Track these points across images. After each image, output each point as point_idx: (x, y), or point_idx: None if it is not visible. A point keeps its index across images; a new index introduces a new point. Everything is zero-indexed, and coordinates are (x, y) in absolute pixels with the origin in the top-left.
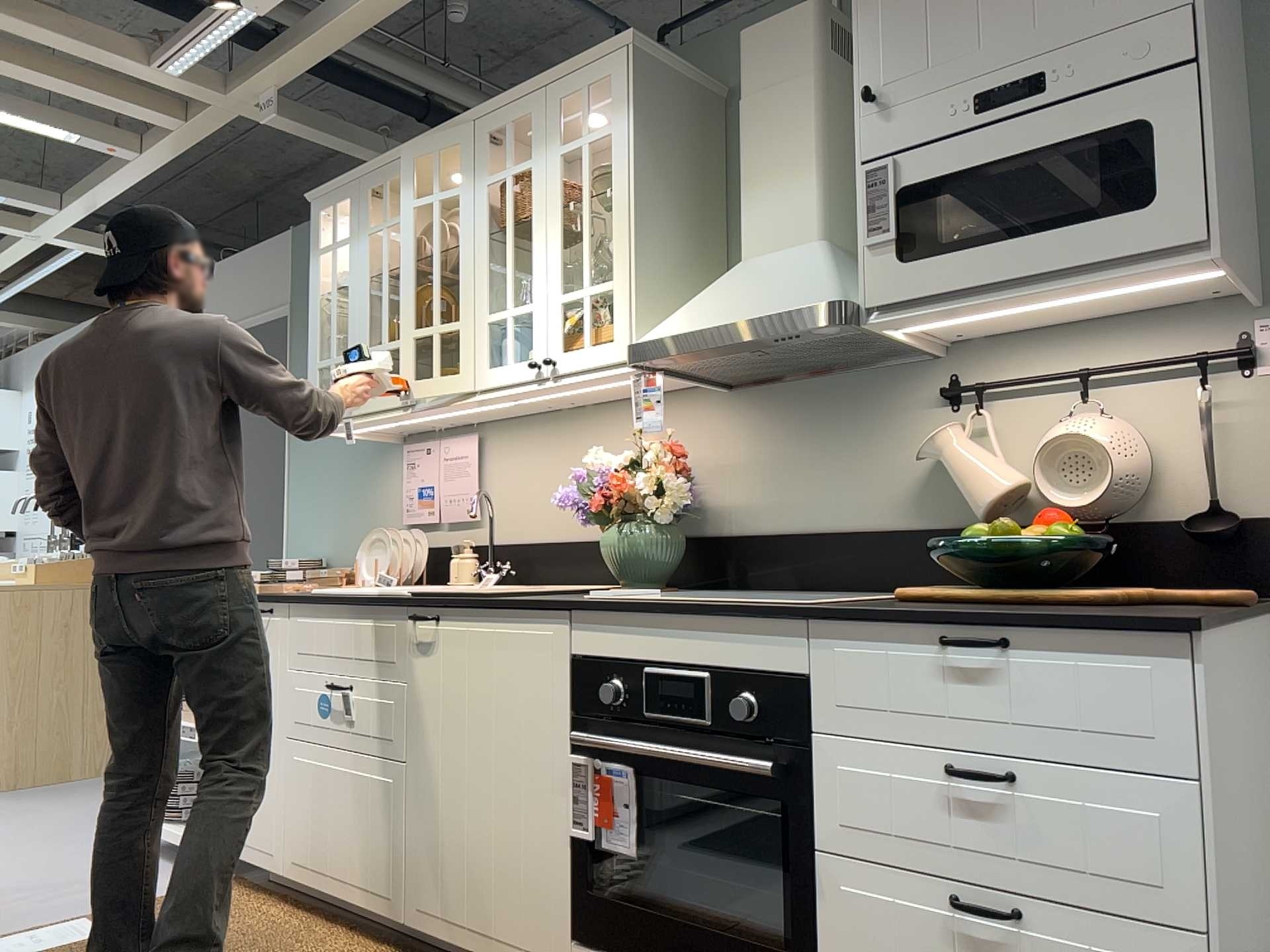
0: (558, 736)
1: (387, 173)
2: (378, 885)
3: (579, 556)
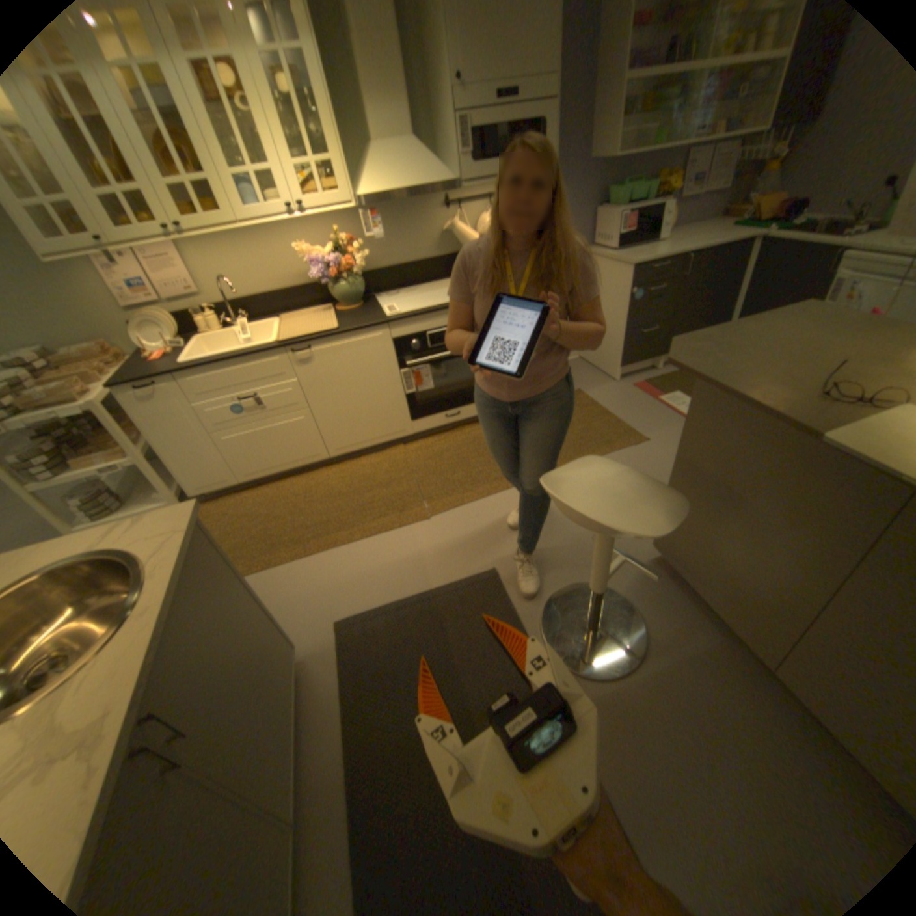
0: (392, 367)
1: None
2: (310, 454)
3: (285, 297)
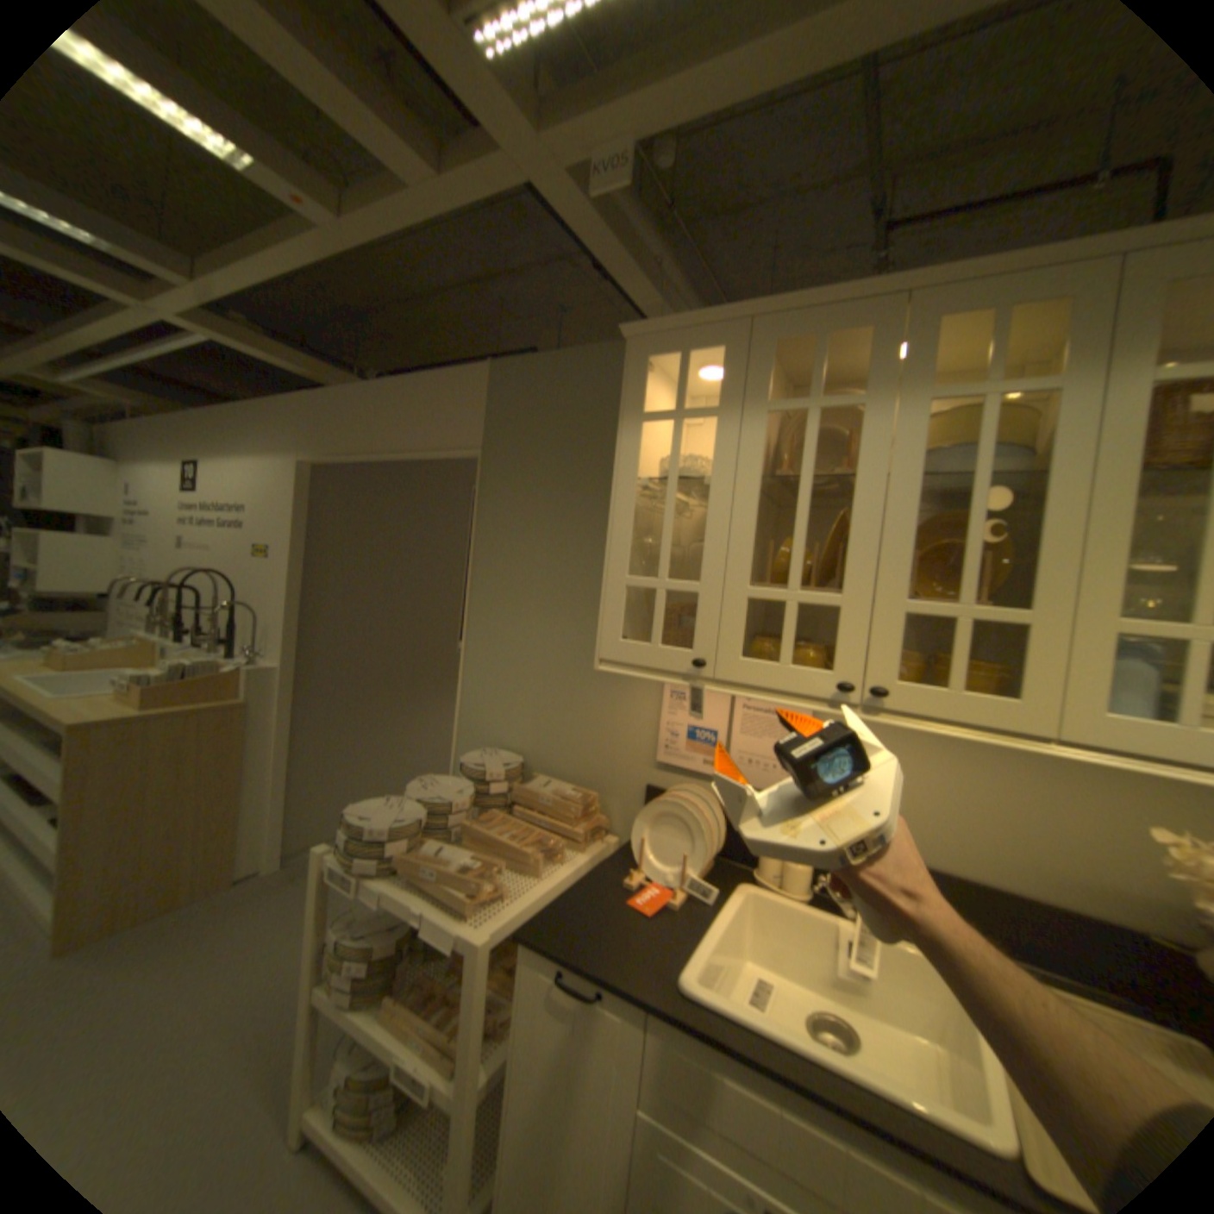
0: None
1: (826, 313)
2: None
3: (1019, 917)
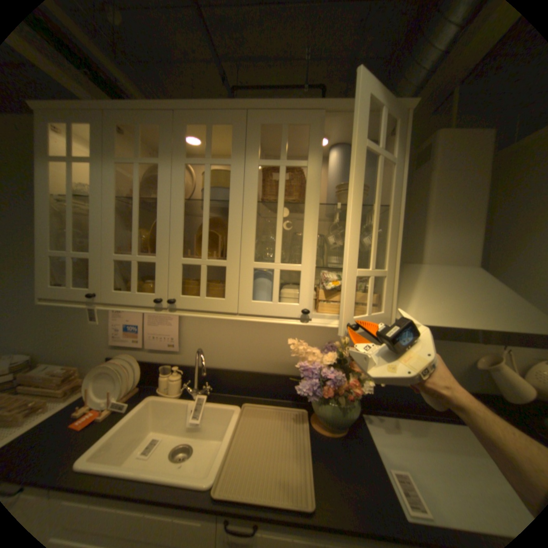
0: None
1: (138, 115)
2: None
3: (259, 381)
